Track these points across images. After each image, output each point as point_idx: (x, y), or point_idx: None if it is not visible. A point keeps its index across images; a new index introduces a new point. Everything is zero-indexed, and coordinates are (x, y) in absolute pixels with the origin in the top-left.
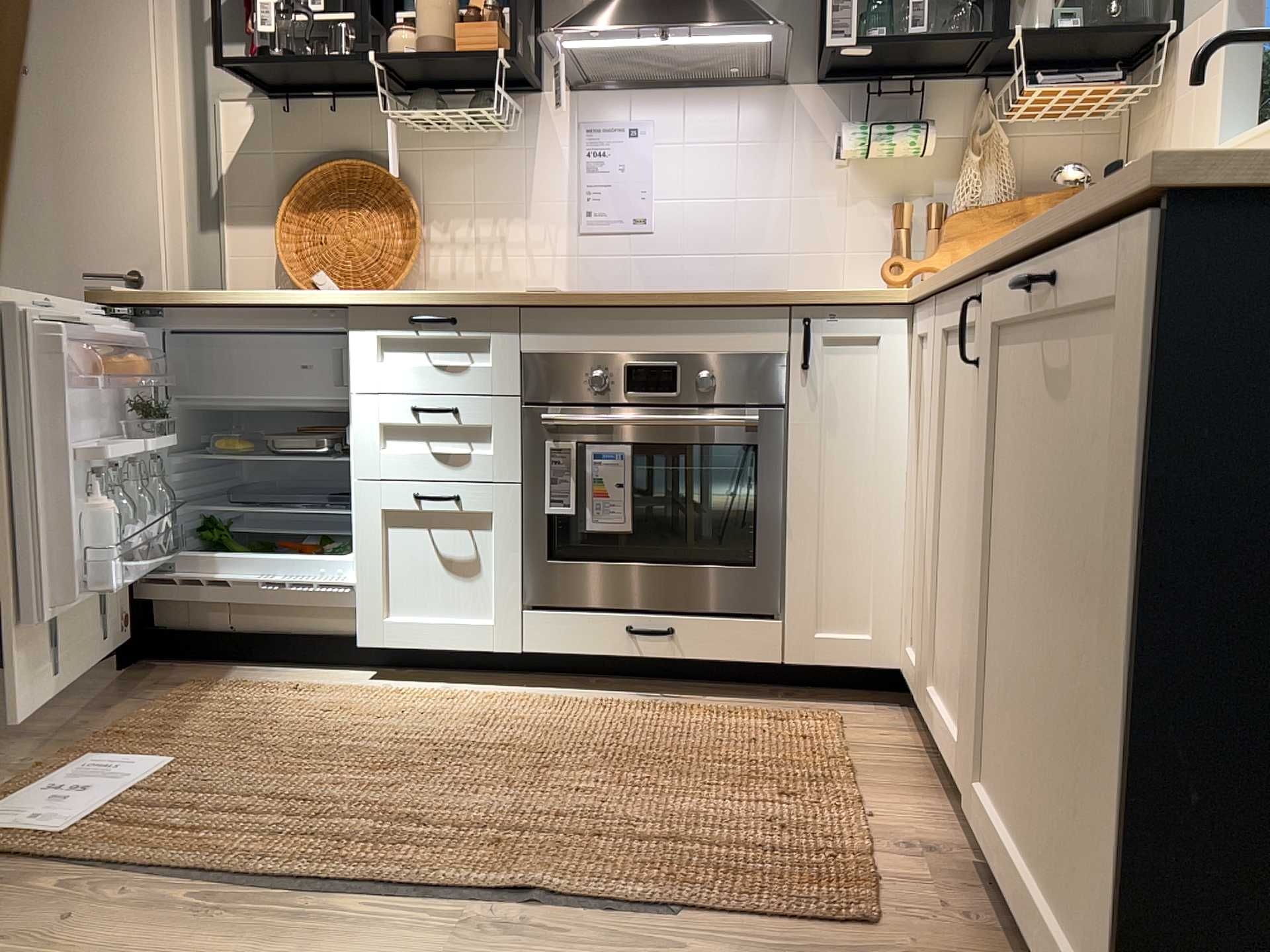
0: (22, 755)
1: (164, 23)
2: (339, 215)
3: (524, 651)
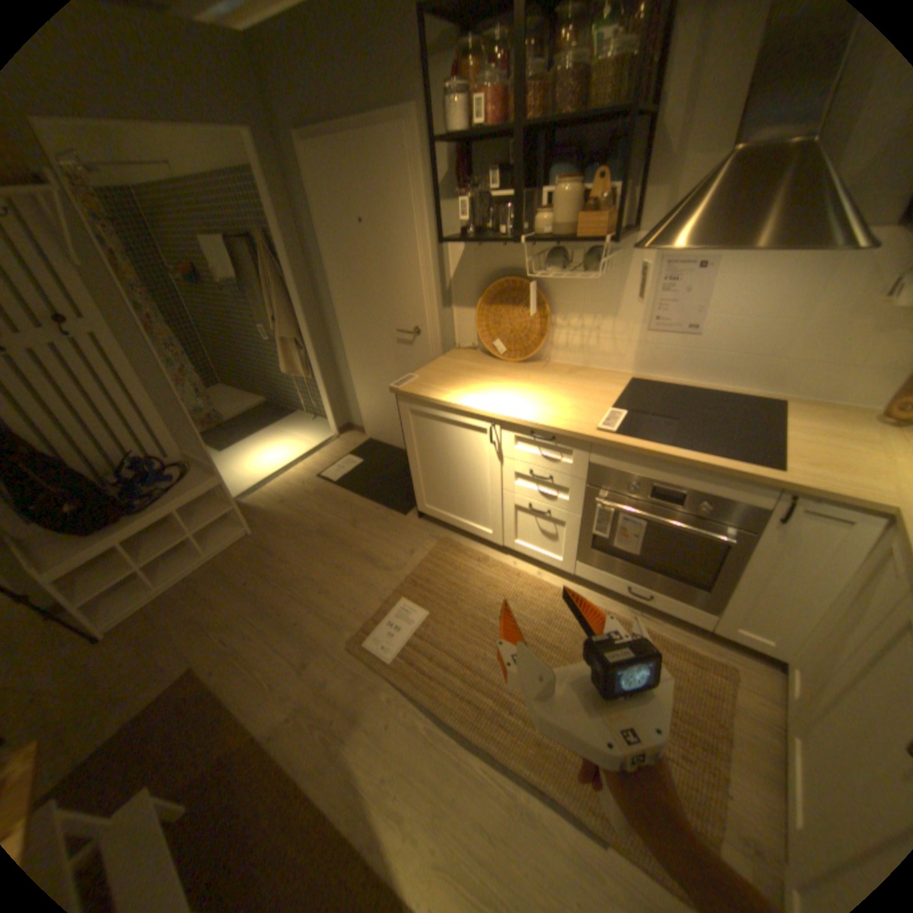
0: (383, 582)
1: (416, 188)
2: (507, 308)
3: (574, 573)
